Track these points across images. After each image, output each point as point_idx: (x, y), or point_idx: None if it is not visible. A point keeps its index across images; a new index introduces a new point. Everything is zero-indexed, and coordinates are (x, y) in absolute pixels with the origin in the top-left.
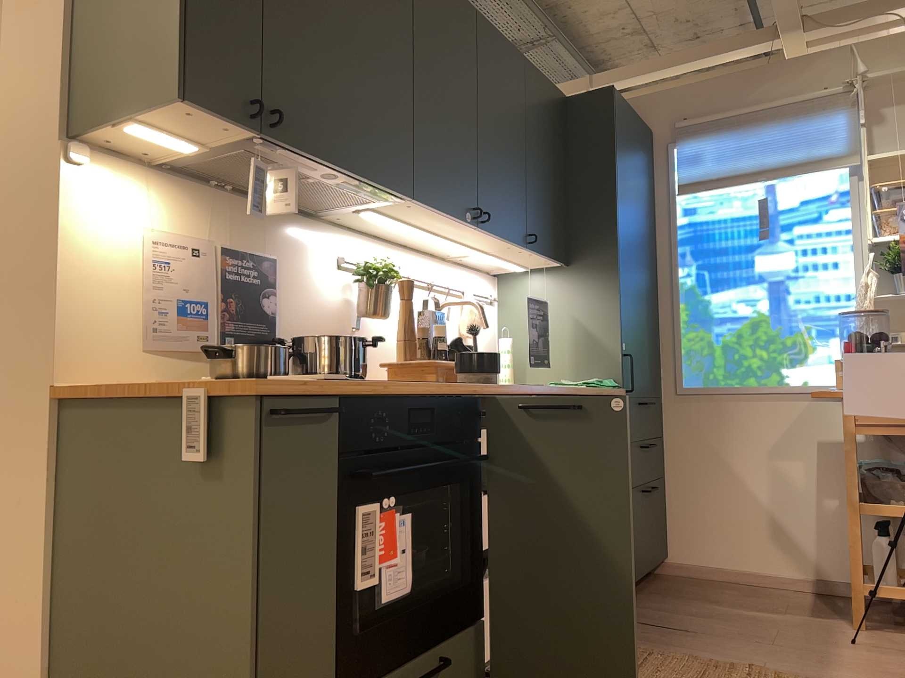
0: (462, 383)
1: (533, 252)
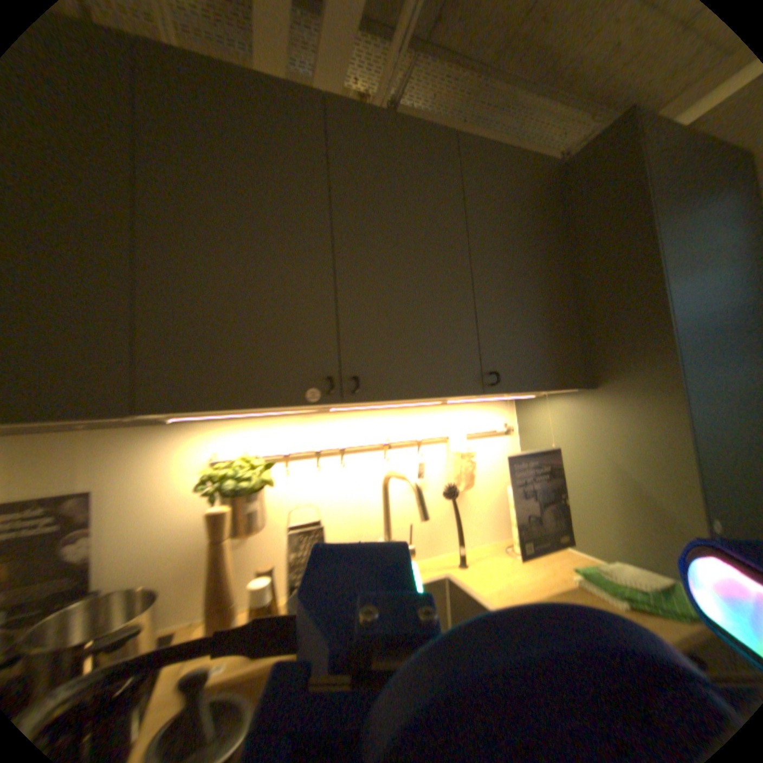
0: None
1: (506, 393)
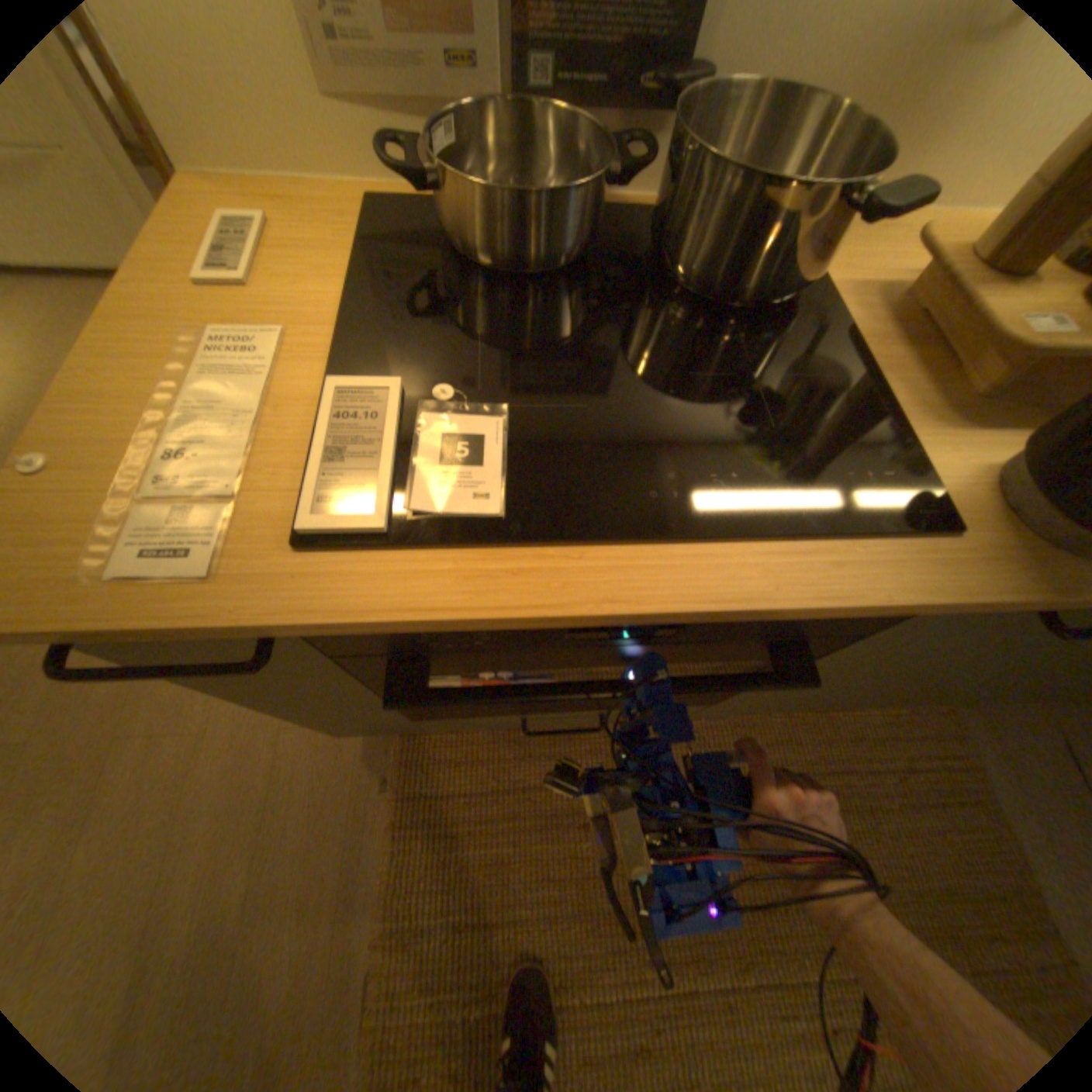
0: (946, 532)
1: None
